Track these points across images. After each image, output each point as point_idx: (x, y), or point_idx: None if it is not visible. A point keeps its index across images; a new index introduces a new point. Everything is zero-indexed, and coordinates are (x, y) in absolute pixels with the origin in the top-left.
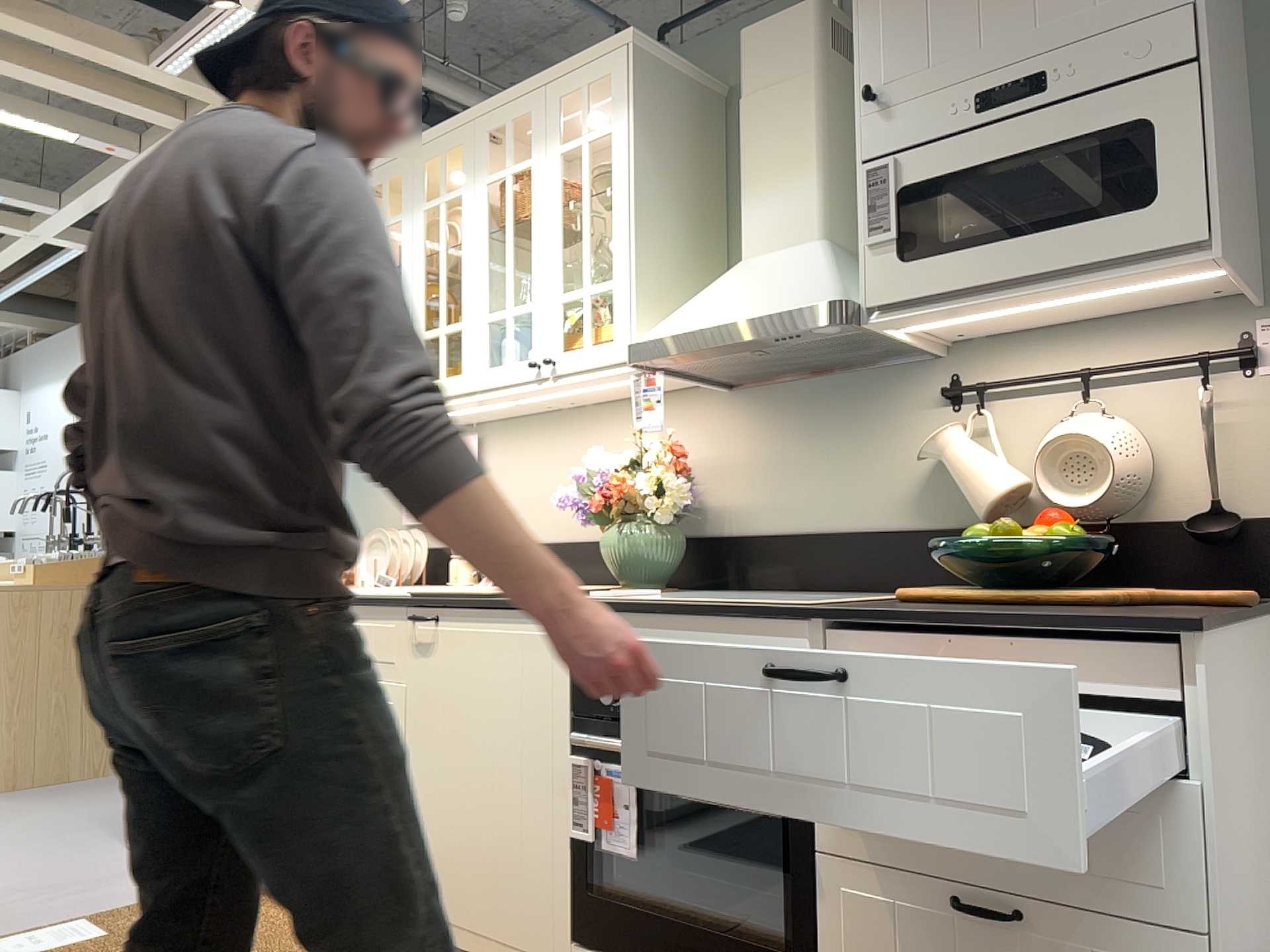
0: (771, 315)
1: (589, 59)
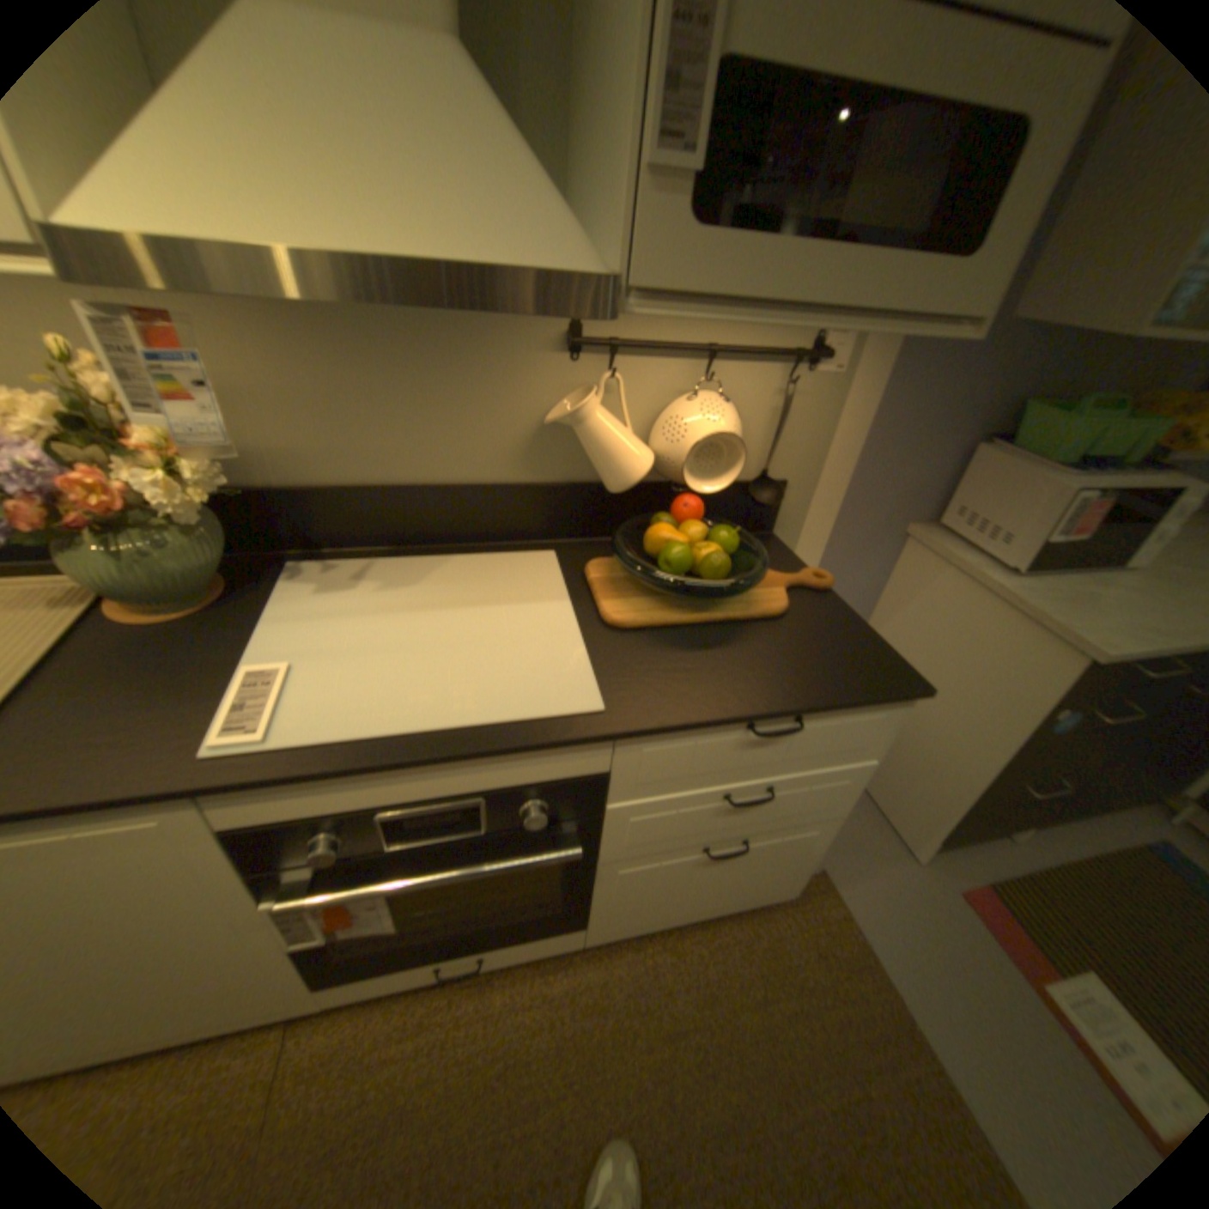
0: (482, 266)
1: None
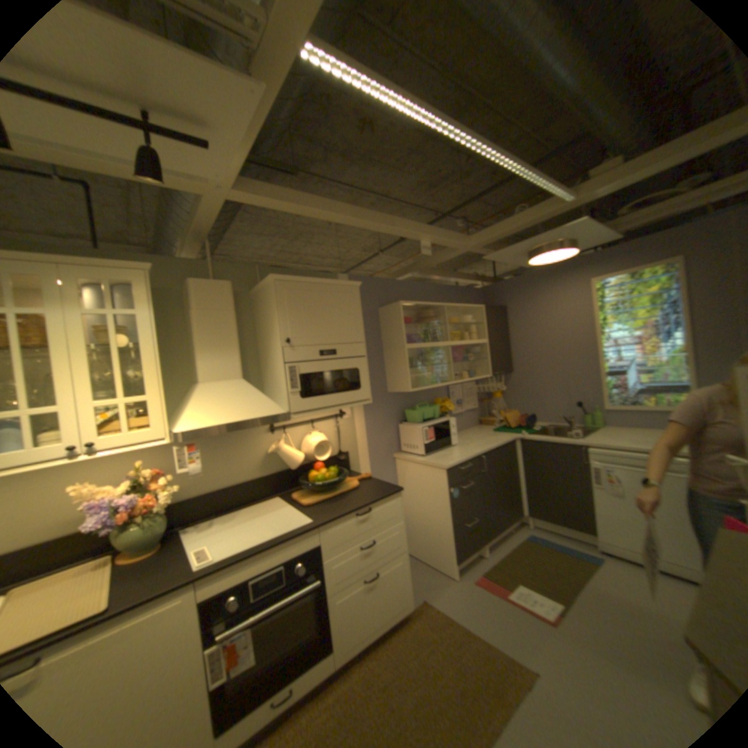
0: (261, 417)
1: (110, 263)
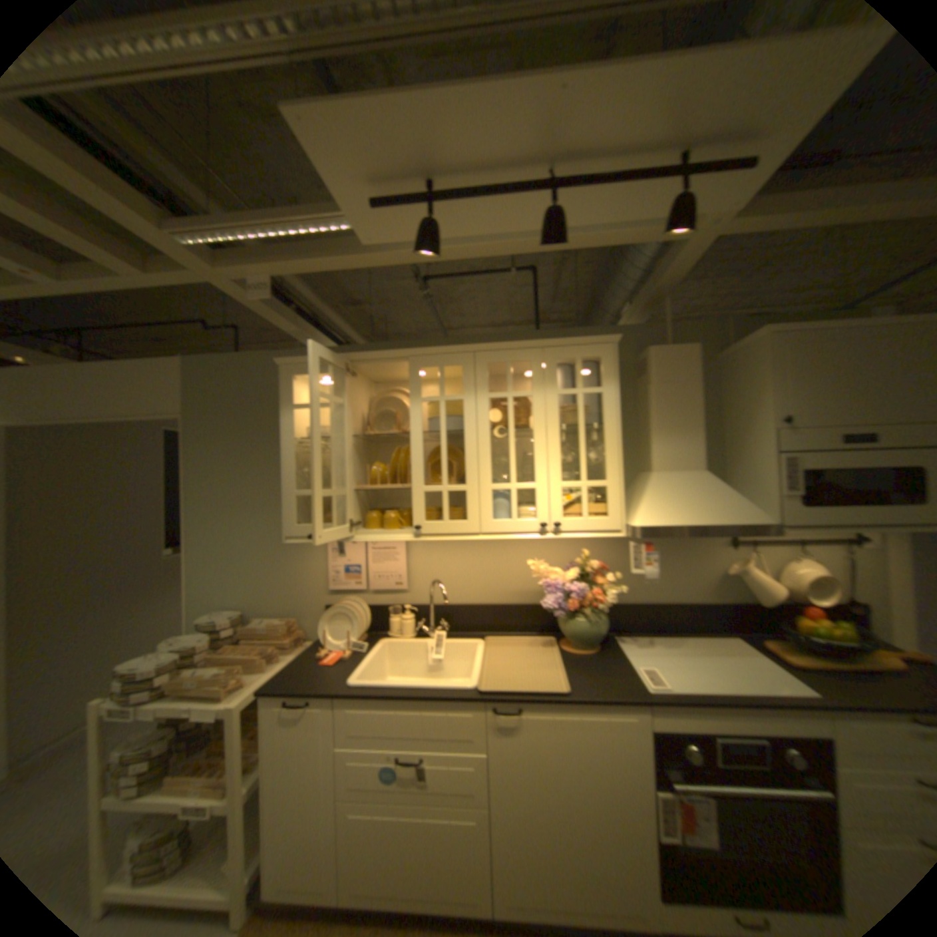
0: (742, 527)
1: (586, 342)
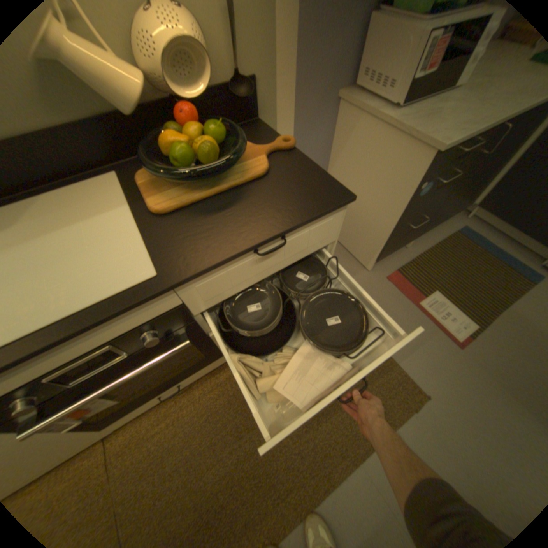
0: None
1: None
